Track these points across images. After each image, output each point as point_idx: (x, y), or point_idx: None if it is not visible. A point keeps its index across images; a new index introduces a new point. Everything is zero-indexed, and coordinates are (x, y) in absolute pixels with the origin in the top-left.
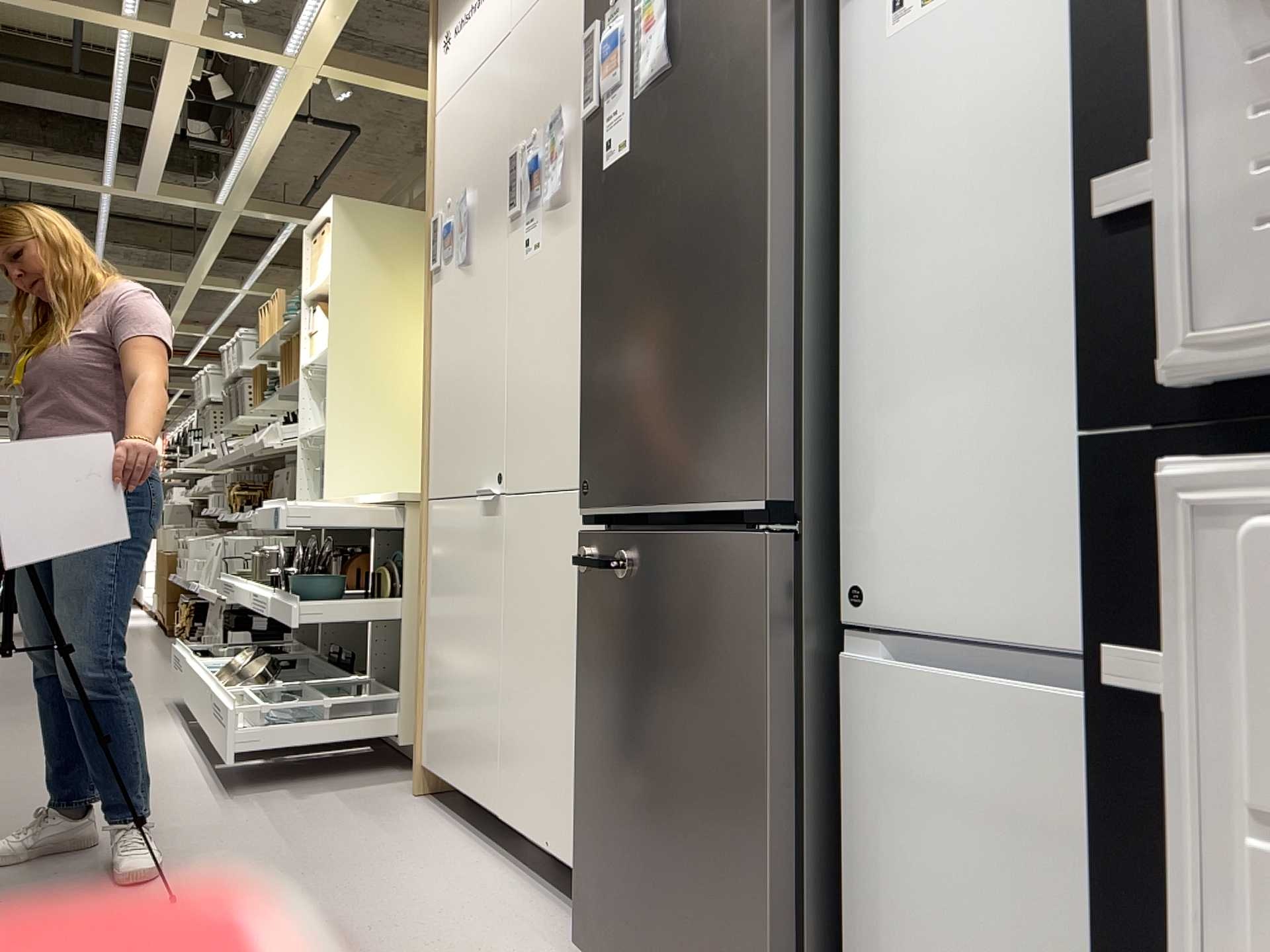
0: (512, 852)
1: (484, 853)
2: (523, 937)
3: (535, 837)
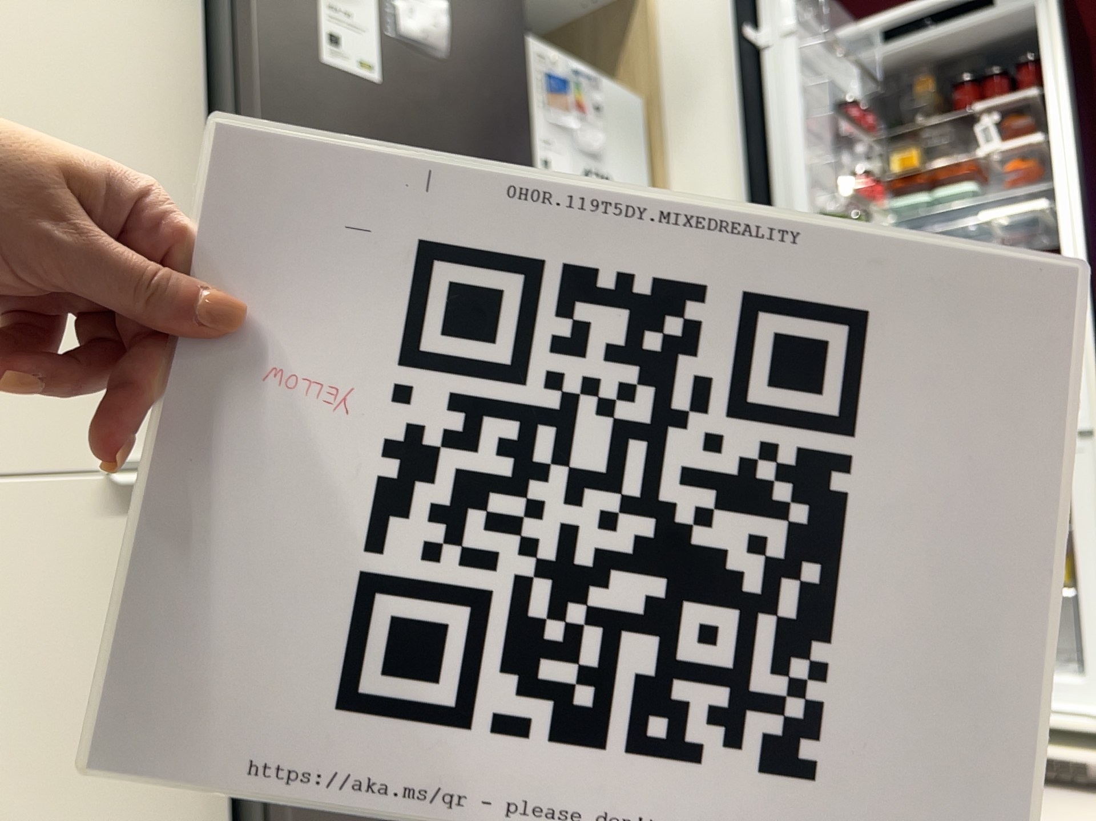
0: None
1: None
2: None
3: None
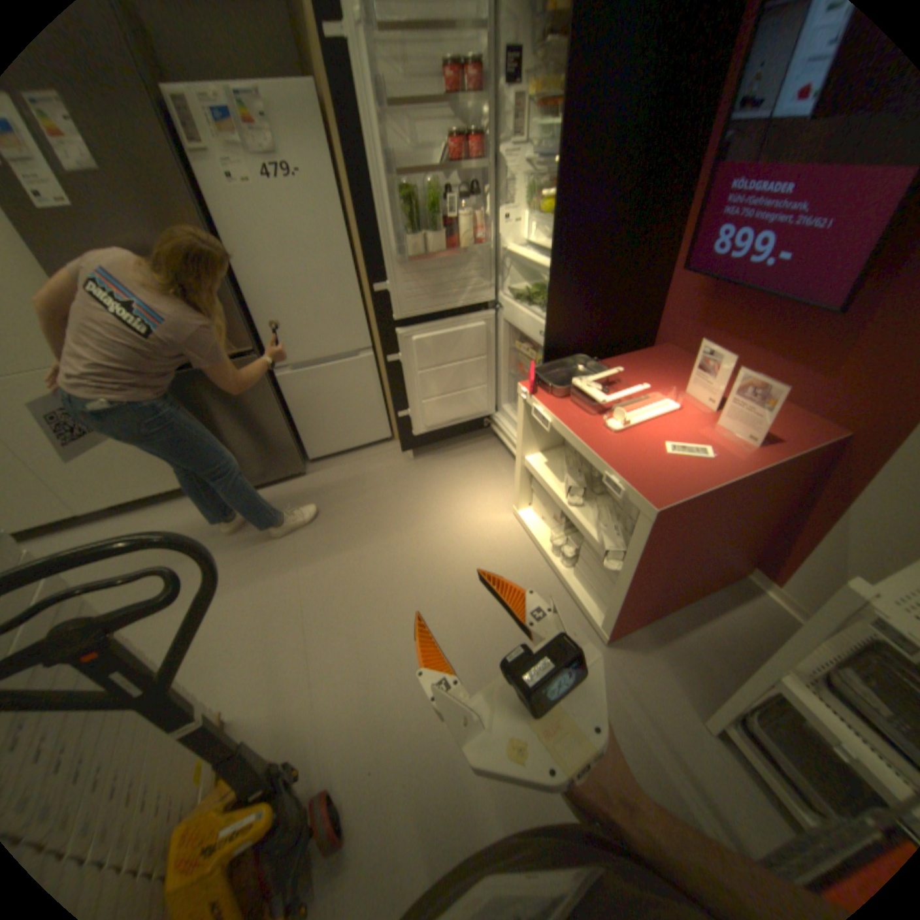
0: (85, 522)
1: (76, 531)
2: (170, 517)
3: (119, 501)
